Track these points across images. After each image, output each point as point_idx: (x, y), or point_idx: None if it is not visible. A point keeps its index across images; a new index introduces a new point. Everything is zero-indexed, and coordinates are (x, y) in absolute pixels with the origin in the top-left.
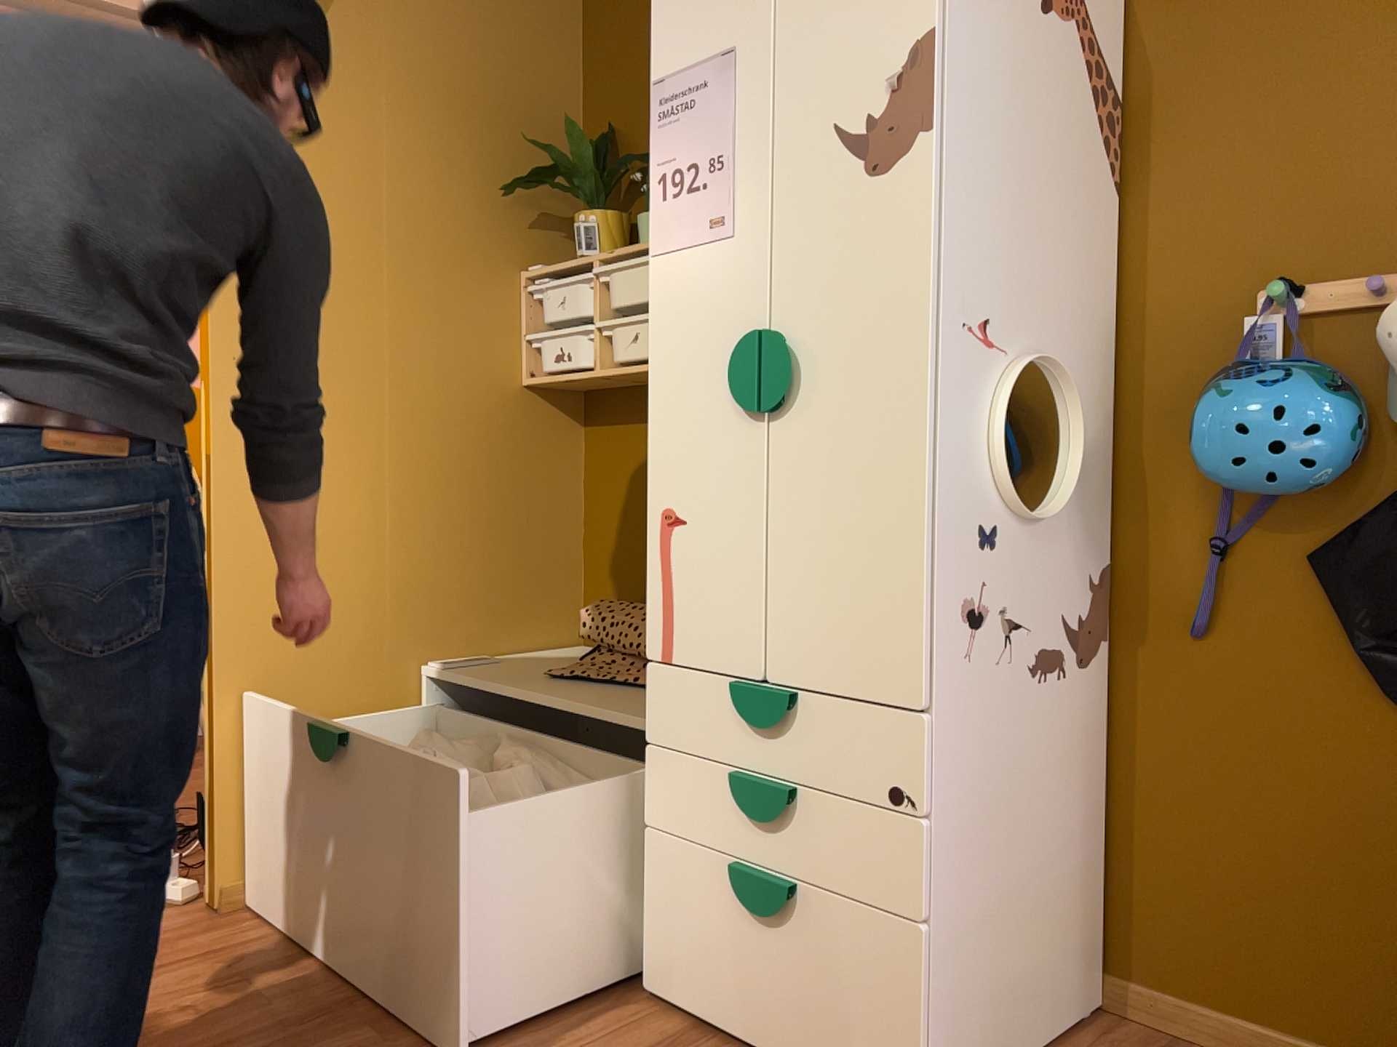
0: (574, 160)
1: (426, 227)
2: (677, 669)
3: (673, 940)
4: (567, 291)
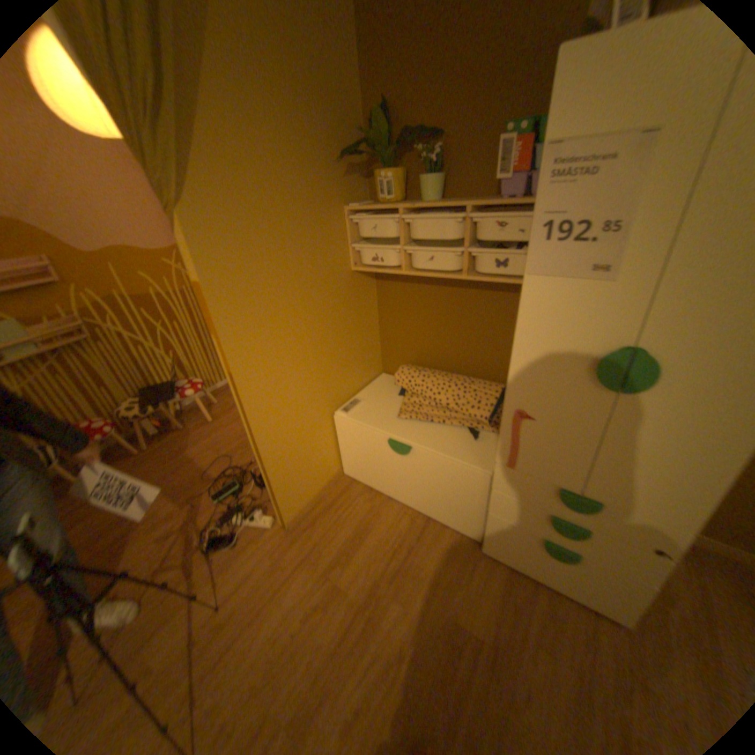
0: (369, 129)
1: (297, 194)
2: (516, 470)
3: (501, 546)
4: (379, 224)
